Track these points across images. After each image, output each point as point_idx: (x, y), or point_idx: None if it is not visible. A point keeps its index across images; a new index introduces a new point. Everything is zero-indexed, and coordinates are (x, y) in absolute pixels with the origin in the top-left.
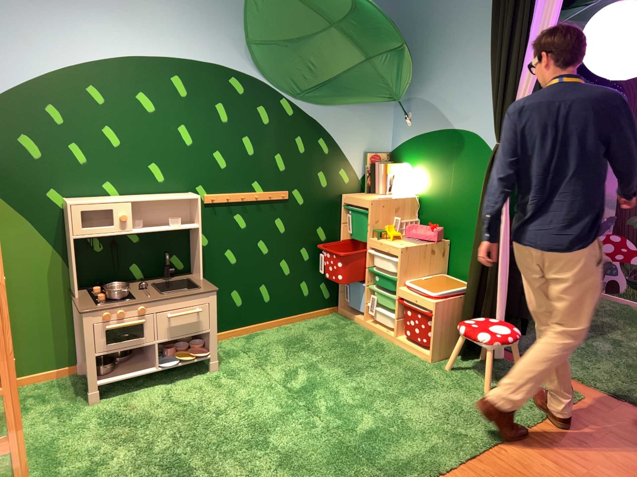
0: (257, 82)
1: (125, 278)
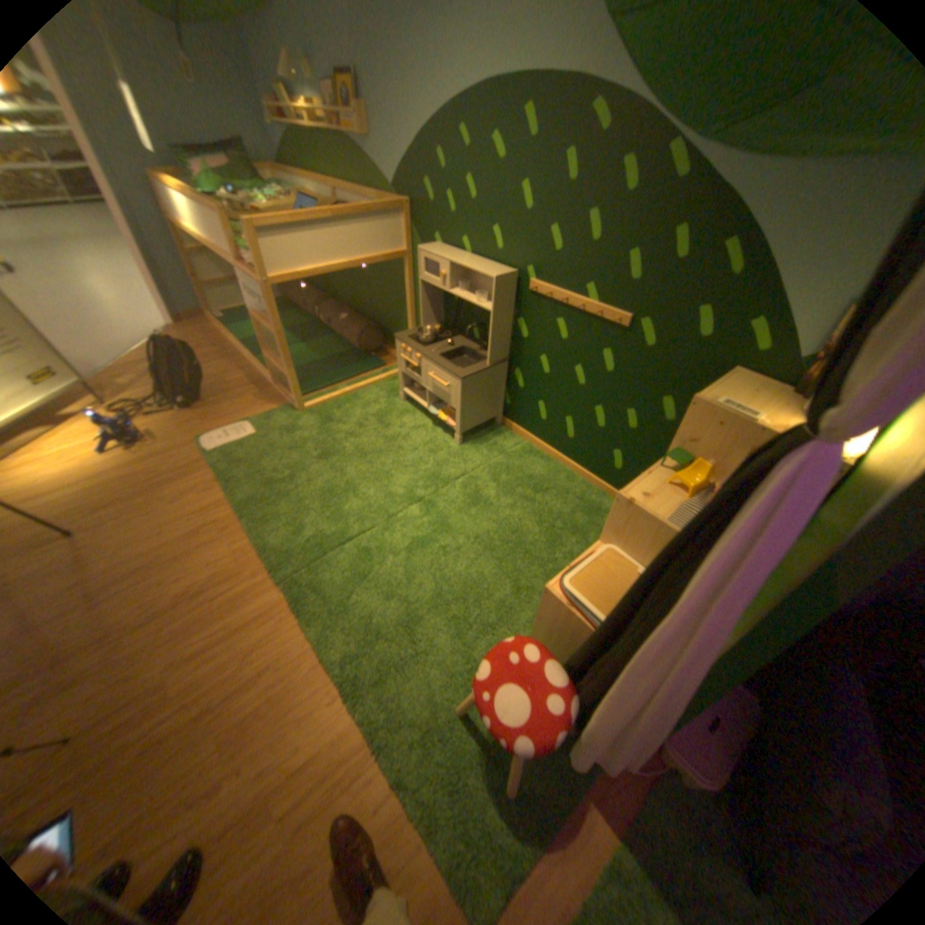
0: (635, 105)
1: (467, 333)
